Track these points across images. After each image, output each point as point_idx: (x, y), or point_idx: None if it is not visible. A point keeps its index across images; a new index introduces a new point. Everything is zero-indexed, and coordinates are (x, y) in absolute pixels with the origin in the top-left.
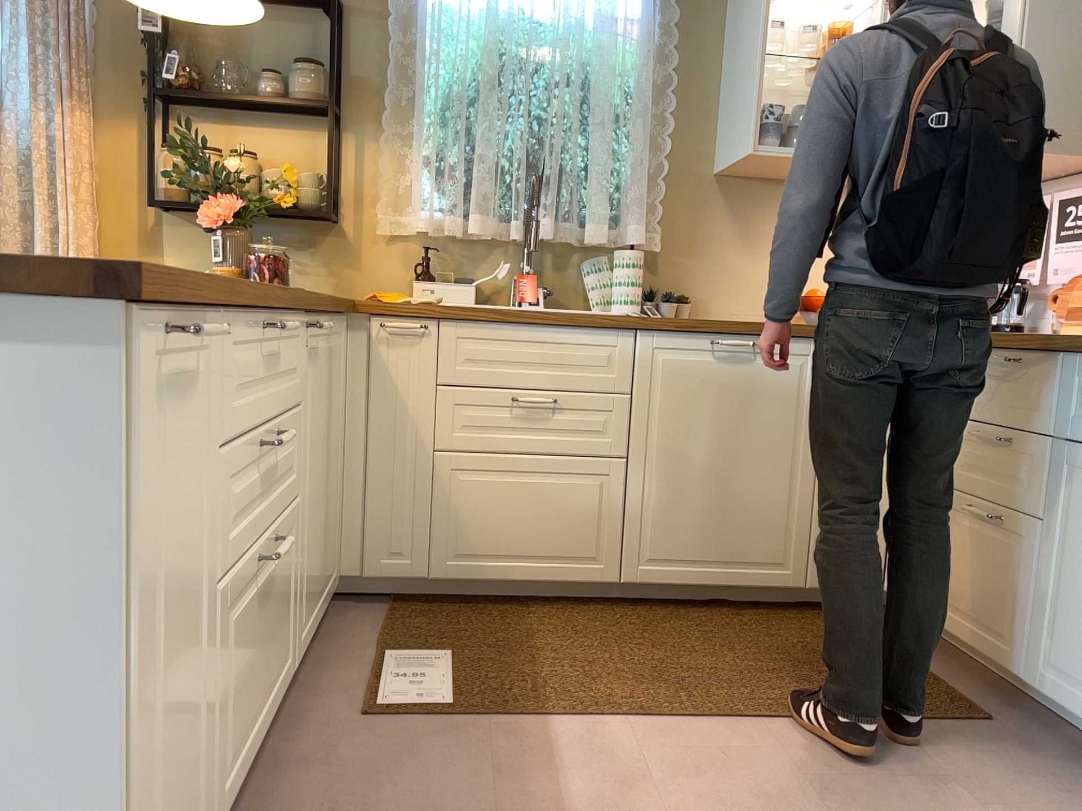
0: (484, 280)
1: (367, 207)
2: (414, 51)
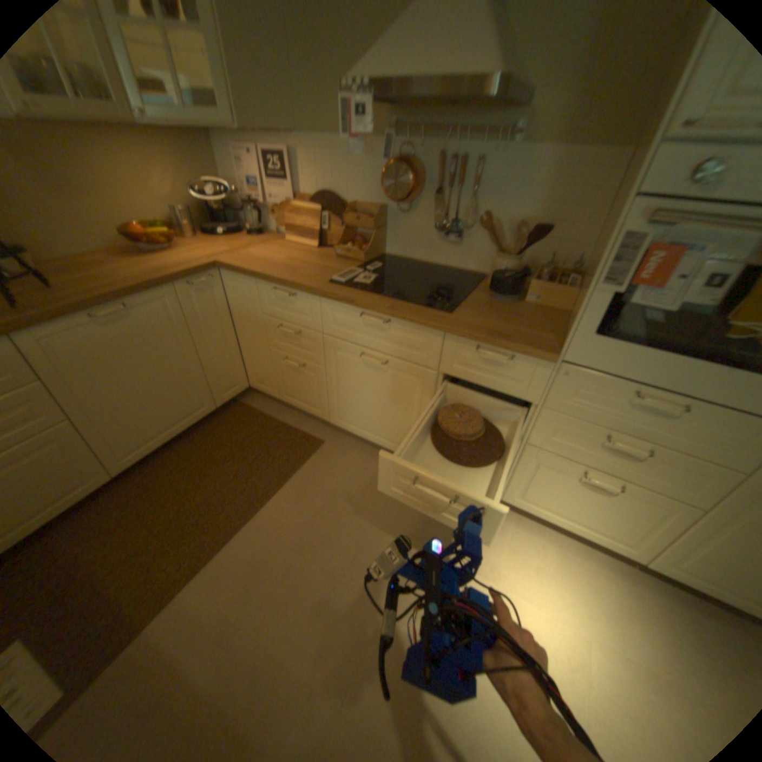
0: None
1: None
2: None
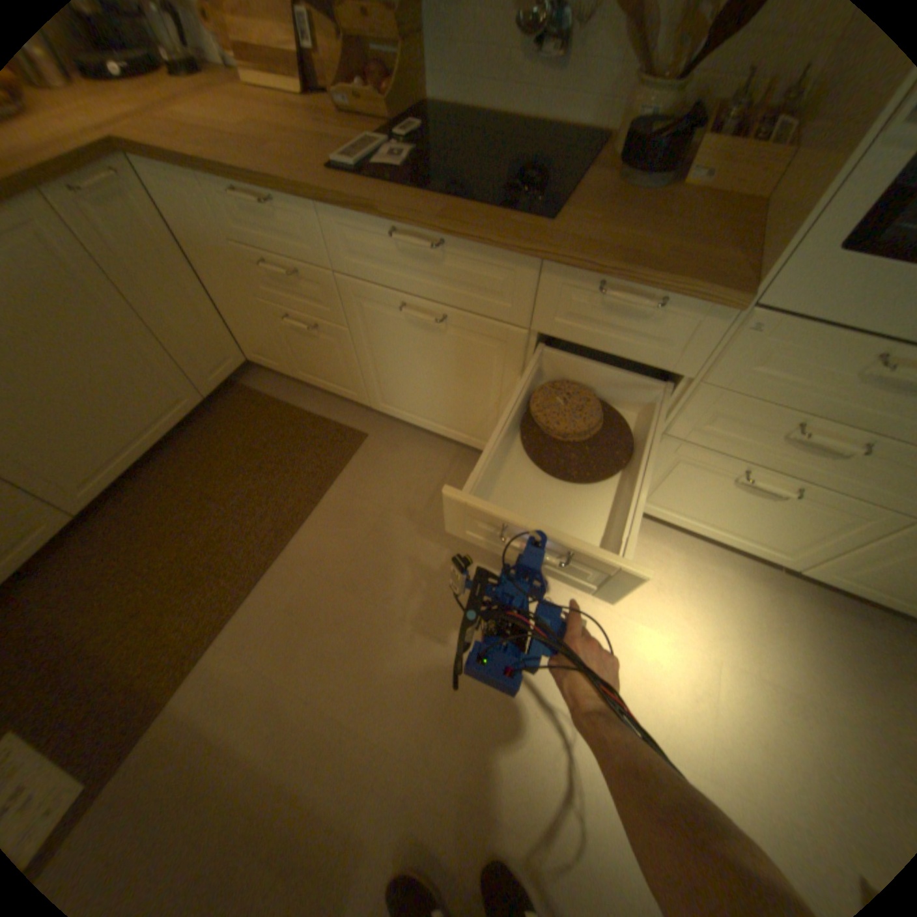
0: None
1: None
2: None
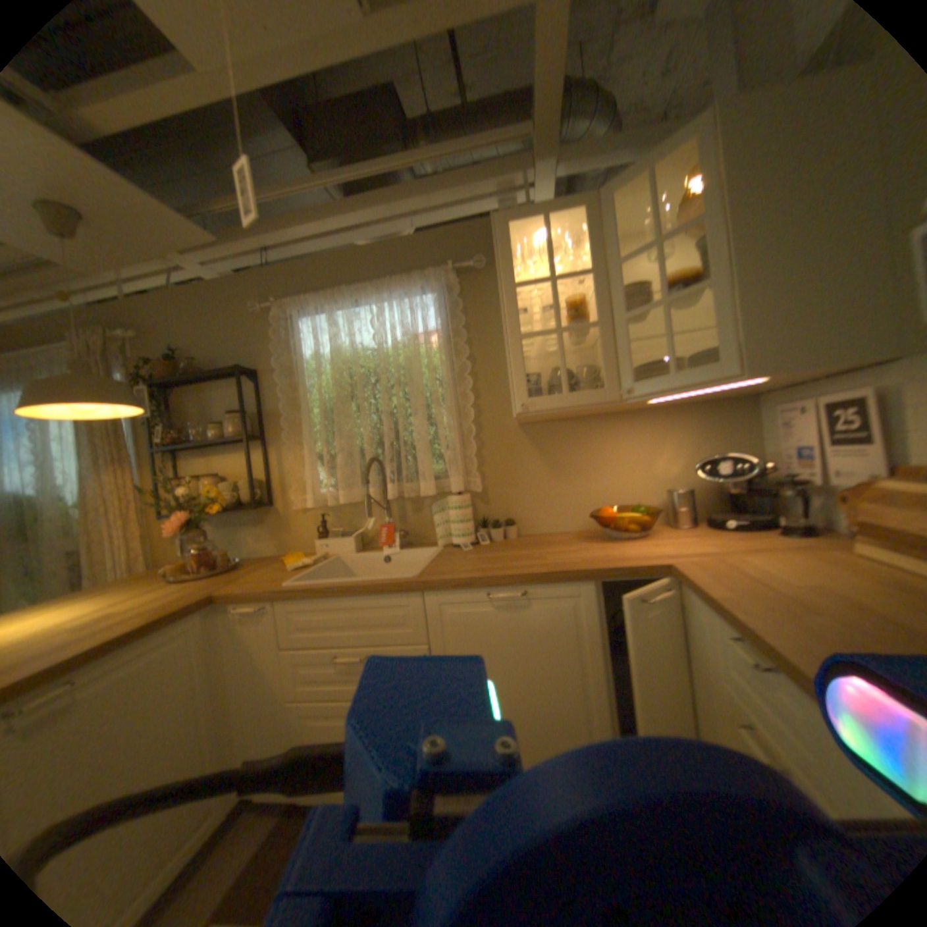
0: (359, 532)
1: (287, 492)
2: (298, 387)
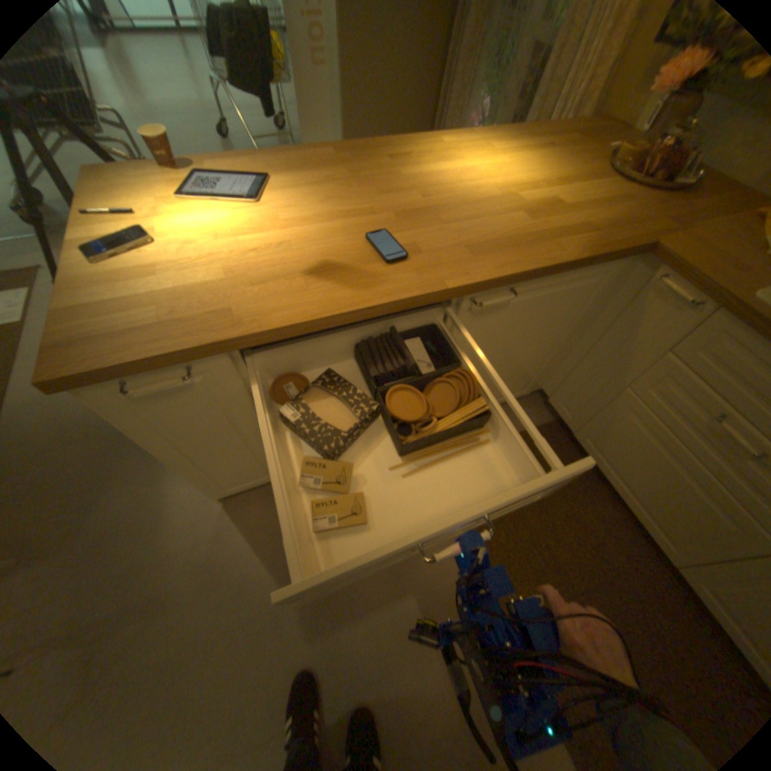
0: None
1: None
2: None
